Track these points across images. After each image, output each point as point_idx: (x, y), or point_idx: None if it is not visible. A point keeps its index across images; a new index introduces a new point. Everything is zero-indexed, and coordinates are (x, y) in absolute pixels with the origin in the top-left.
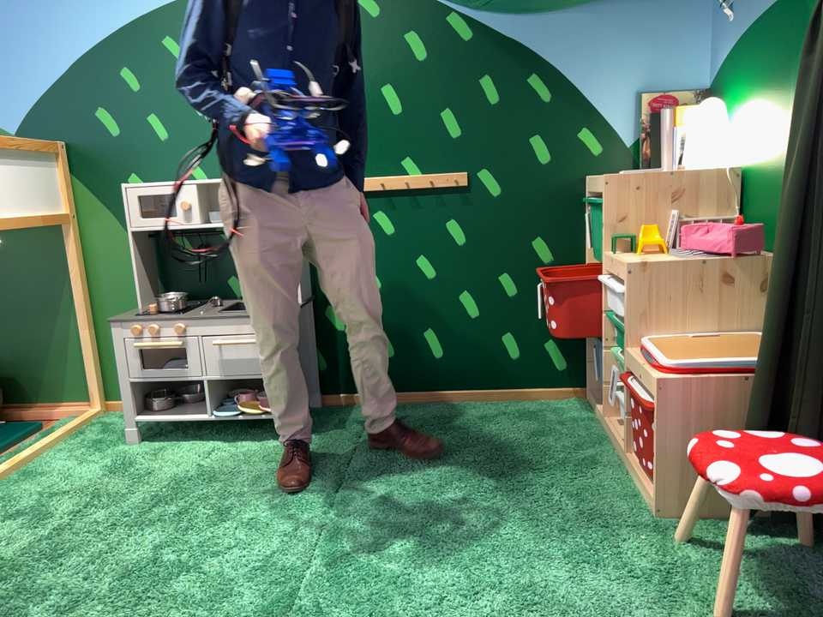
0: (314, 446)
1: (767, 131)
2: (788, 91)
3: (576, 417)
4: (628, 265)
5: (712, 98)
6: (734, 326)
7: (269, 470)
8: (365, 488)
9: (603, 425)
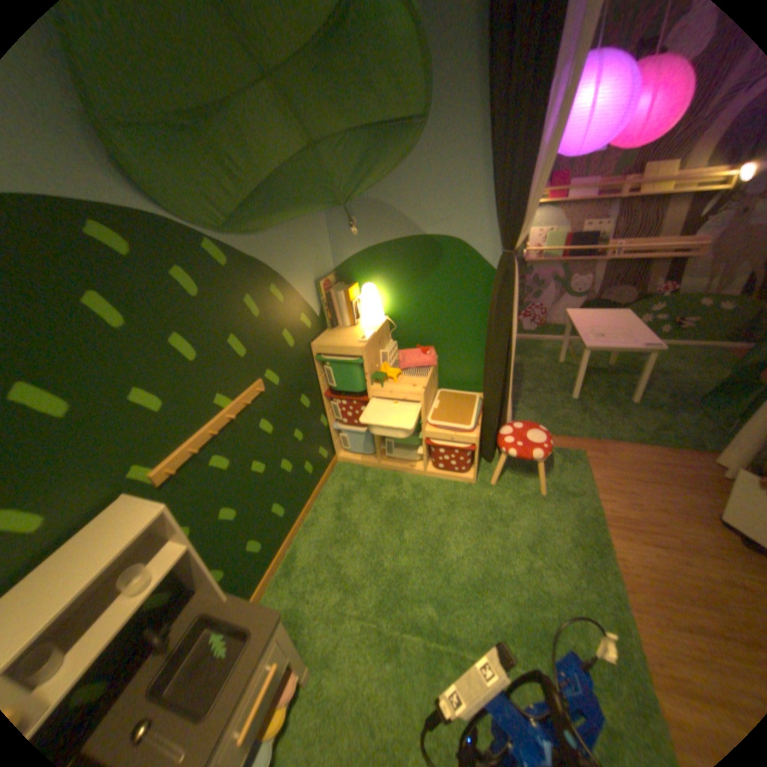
0: (324, 656)
1: (409, 301)
2: (426, 285)
3: (359, 473)
4: (422, 394)
5: (342, 277)
6: (434, 393)
7: (353, 707)
8: (415, 616)
9: (378, 467)
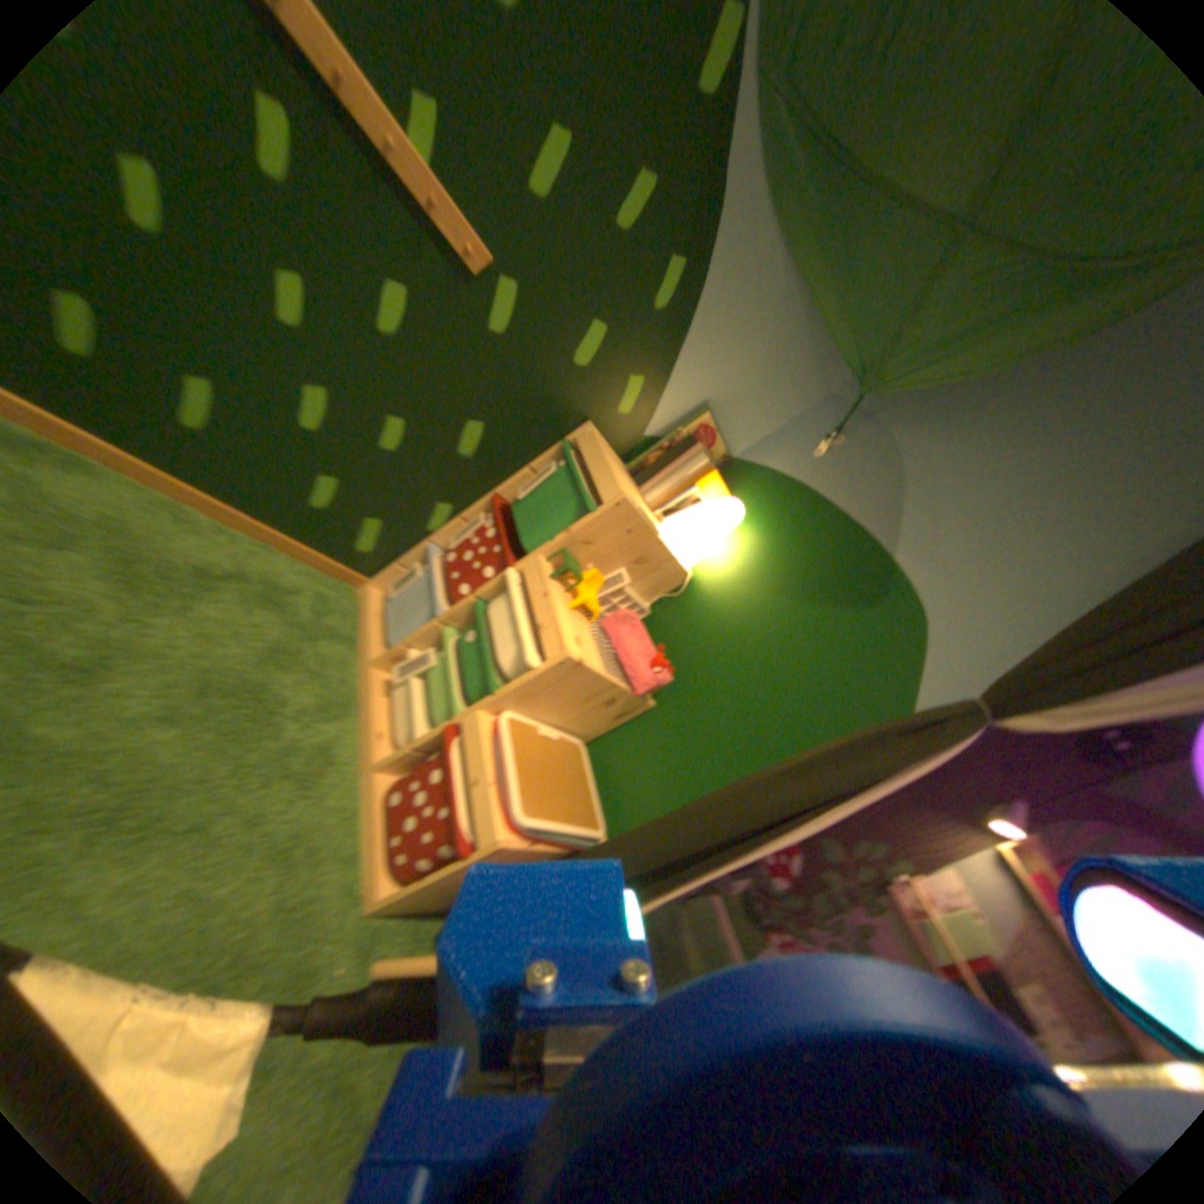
0: None
1: (742, 597)
2: (793, 608)
3: (337, 628)
4: (567, 653)
5: (726, 474)
6: (571, 727)
7: None
8: None
9: (363, 667)
